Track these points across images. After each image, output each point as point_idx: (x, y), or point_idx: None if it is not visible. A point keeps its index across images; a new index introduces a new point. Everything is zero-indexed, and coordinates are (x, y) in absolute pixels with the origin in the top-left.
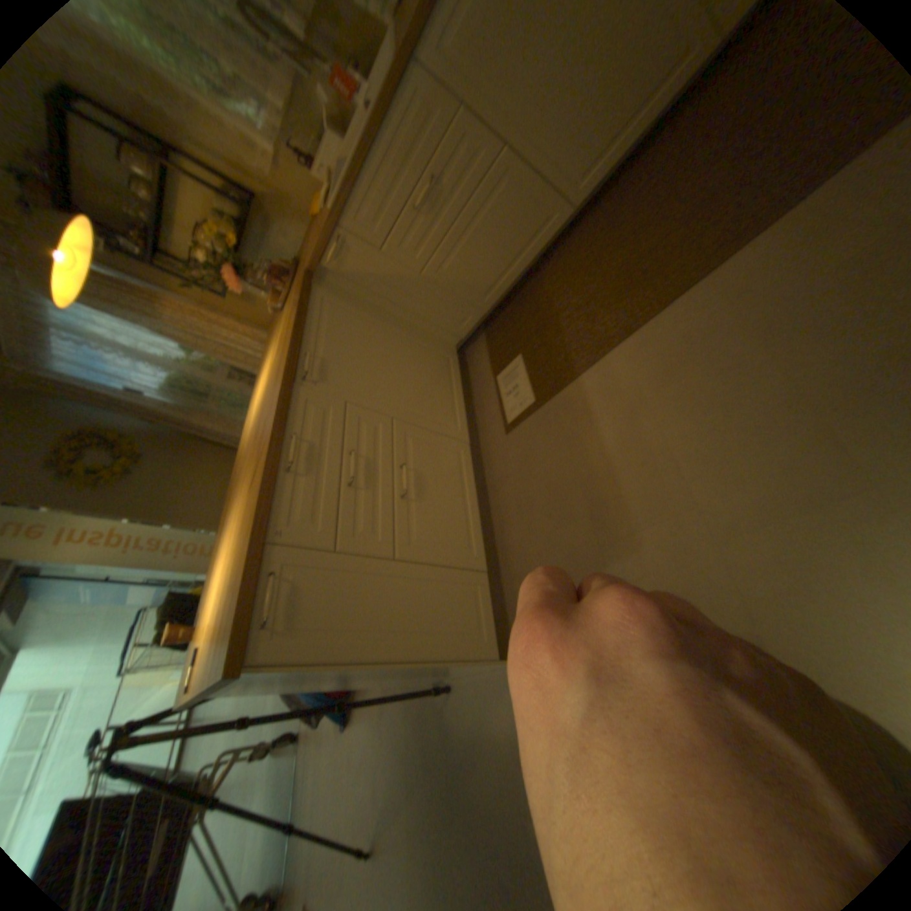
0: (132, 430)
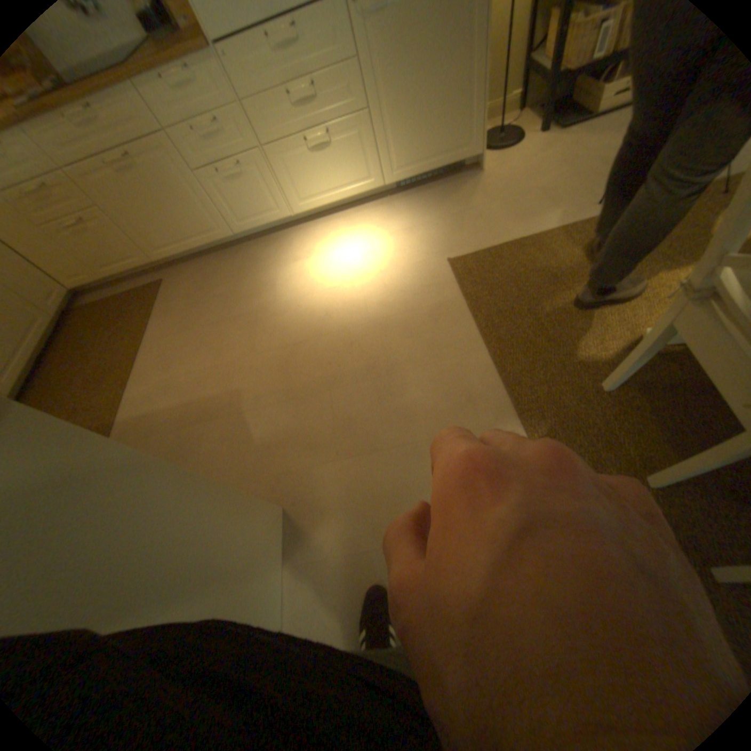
0: None
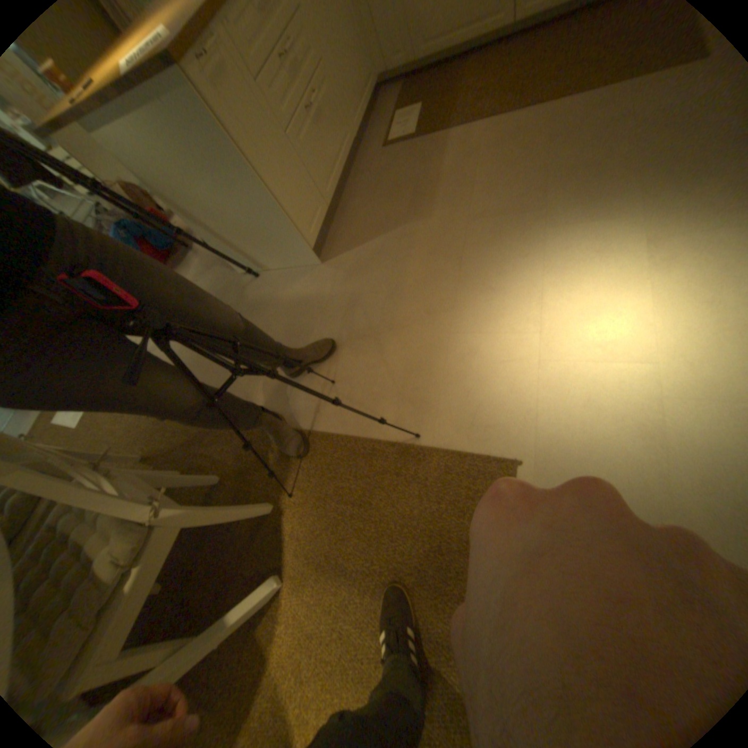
0: None
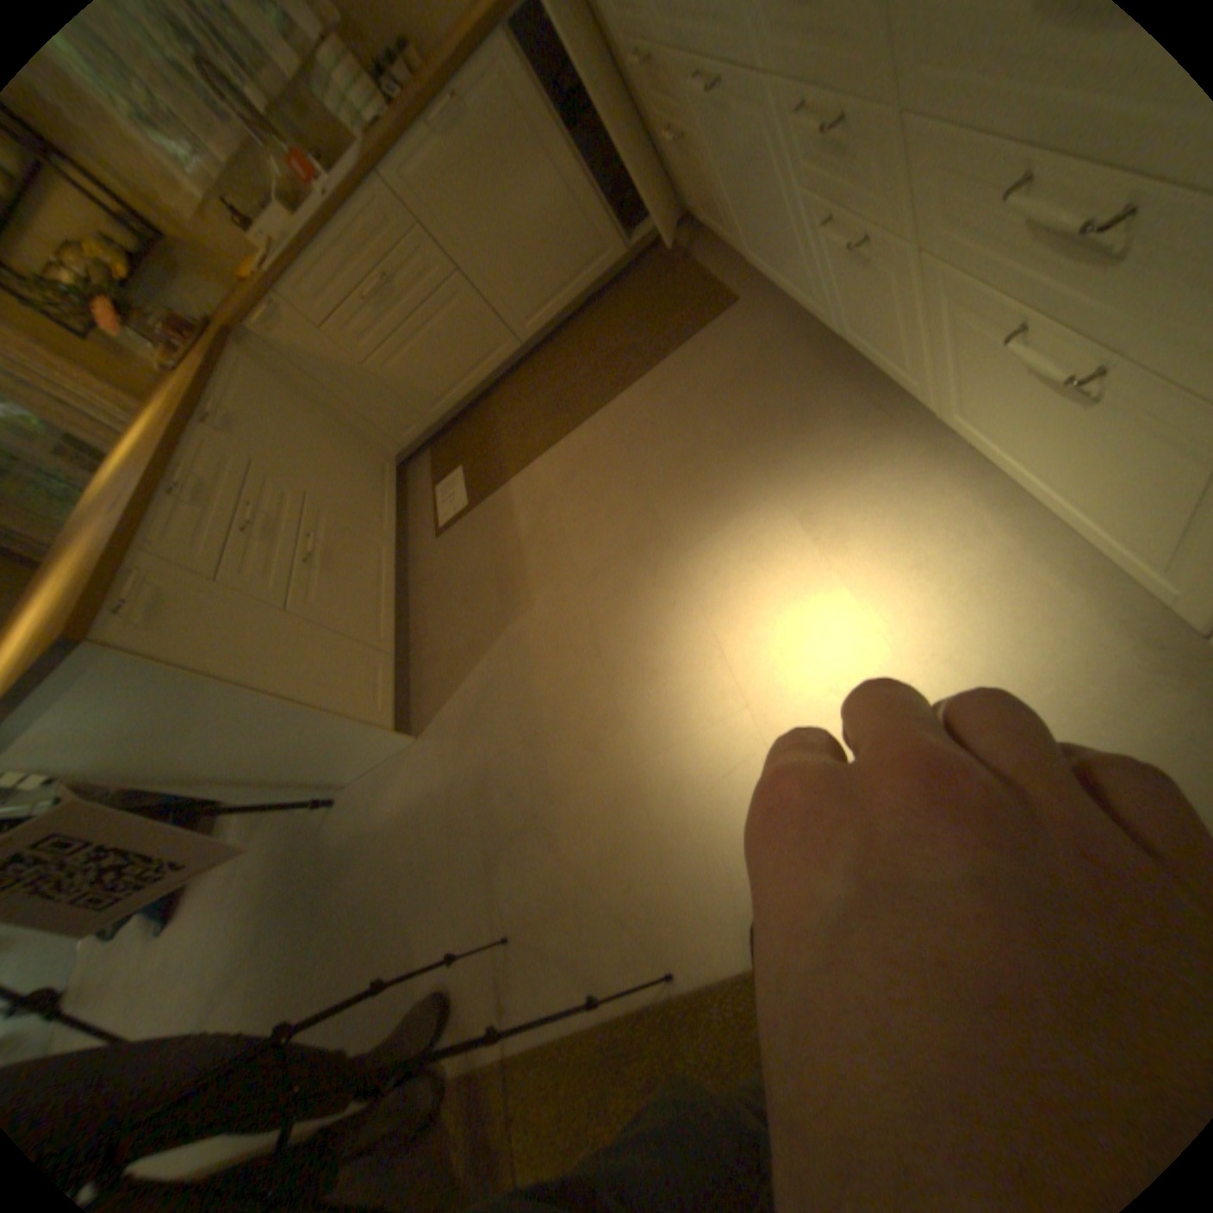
0: None
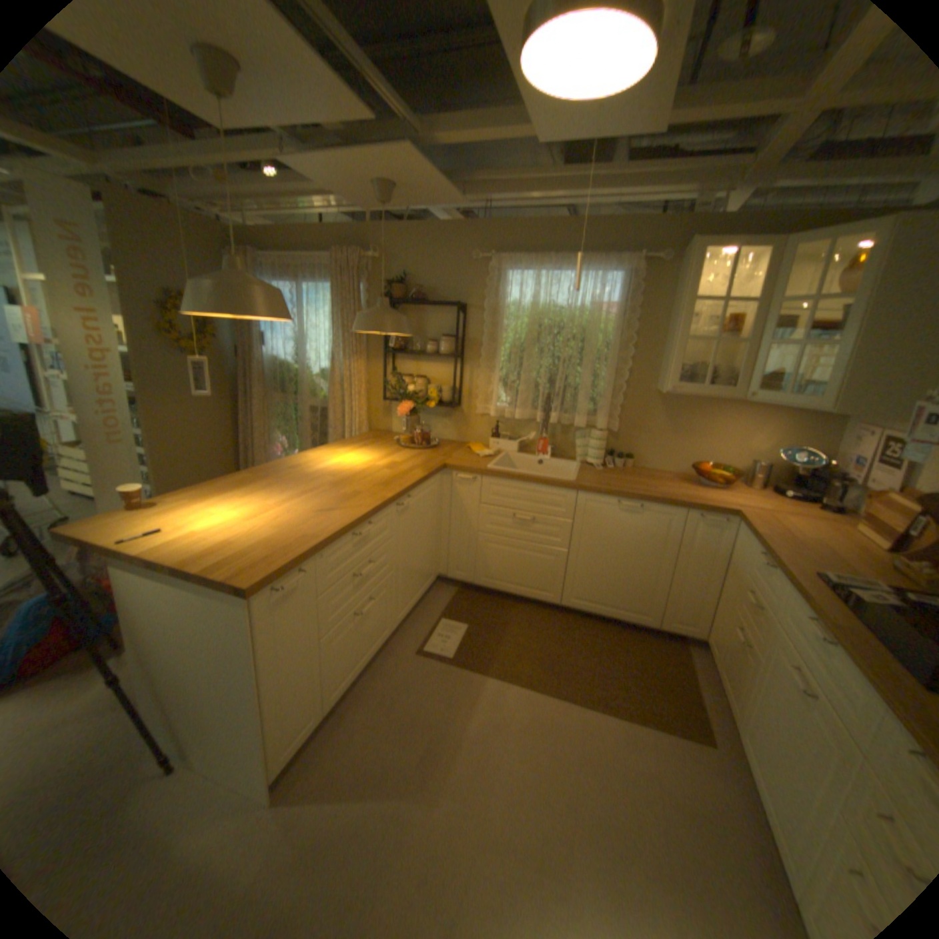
0: (221, 341)
